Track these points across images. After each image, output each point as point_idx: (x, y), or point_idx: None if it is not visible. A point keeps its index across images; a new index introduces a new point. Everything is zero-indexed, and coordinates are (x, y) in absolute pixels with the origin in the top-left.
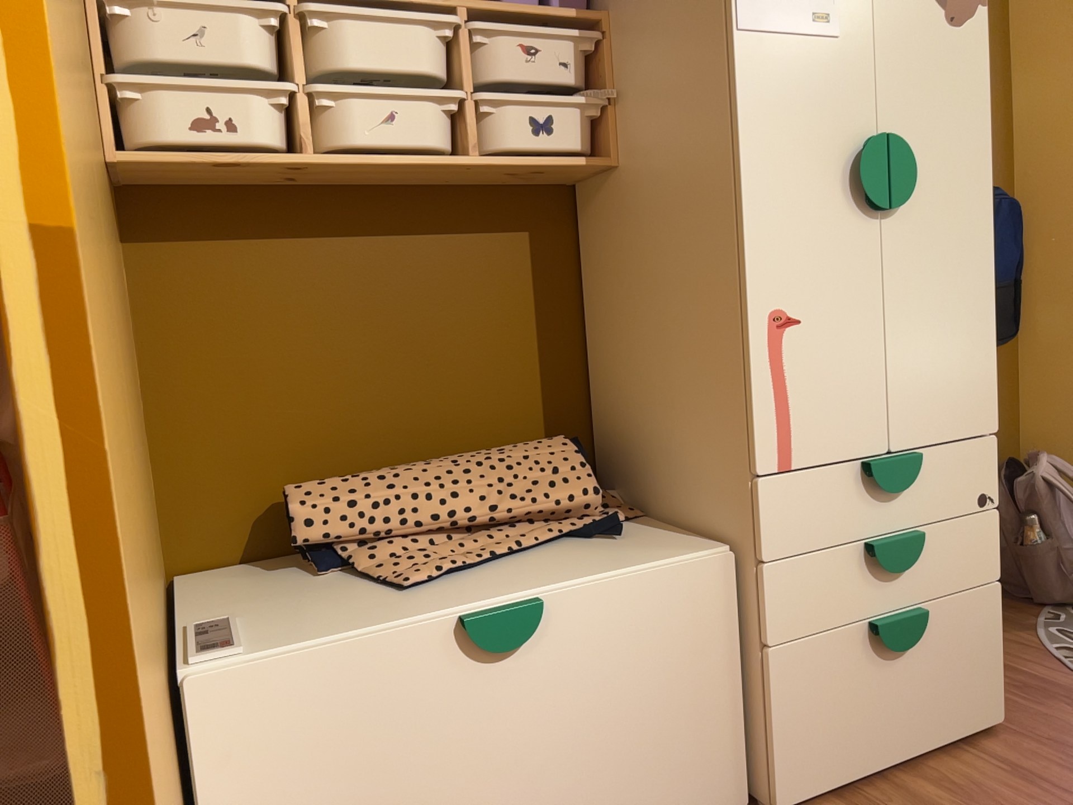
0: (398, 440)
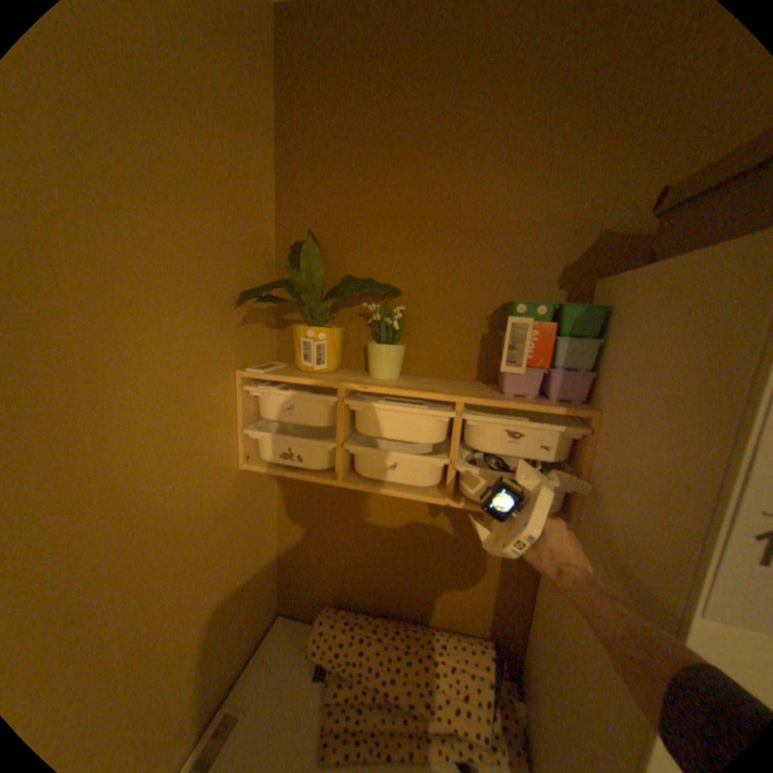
0: (393, 599)
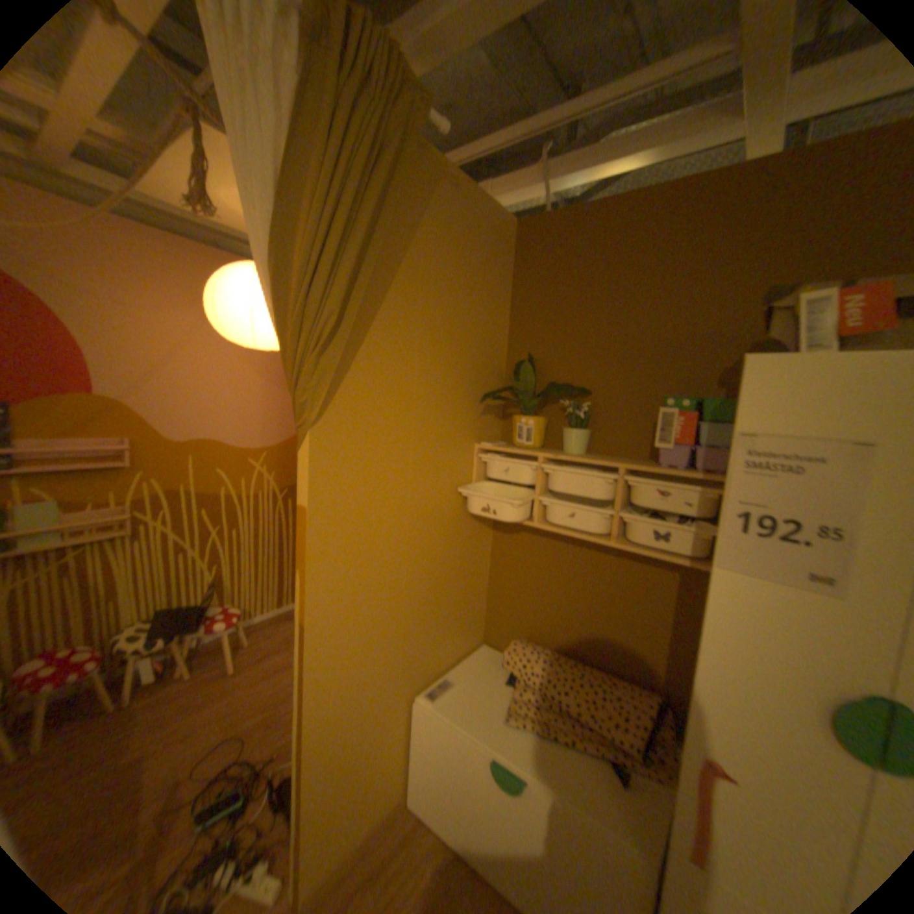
0: (576, 644)
